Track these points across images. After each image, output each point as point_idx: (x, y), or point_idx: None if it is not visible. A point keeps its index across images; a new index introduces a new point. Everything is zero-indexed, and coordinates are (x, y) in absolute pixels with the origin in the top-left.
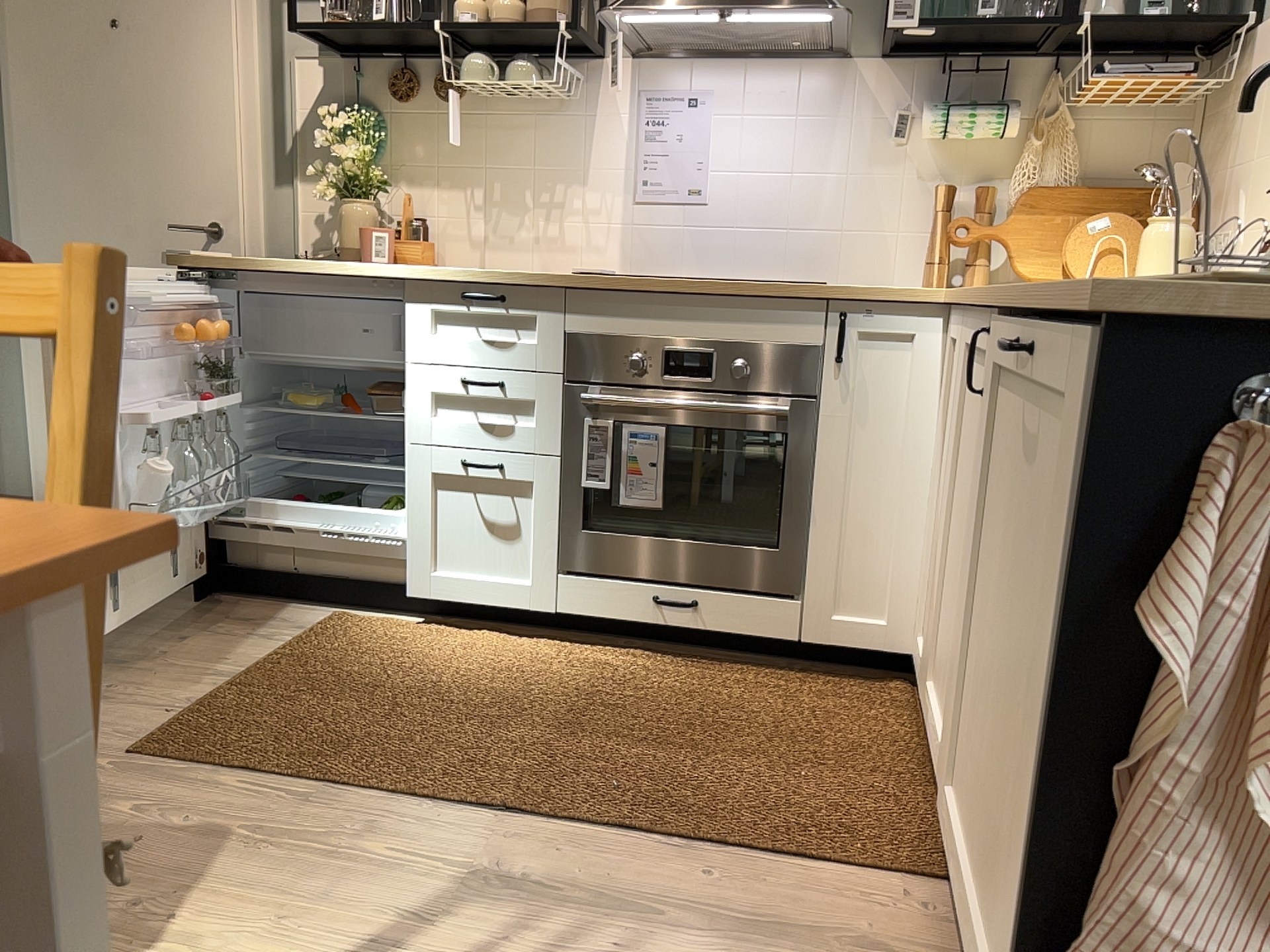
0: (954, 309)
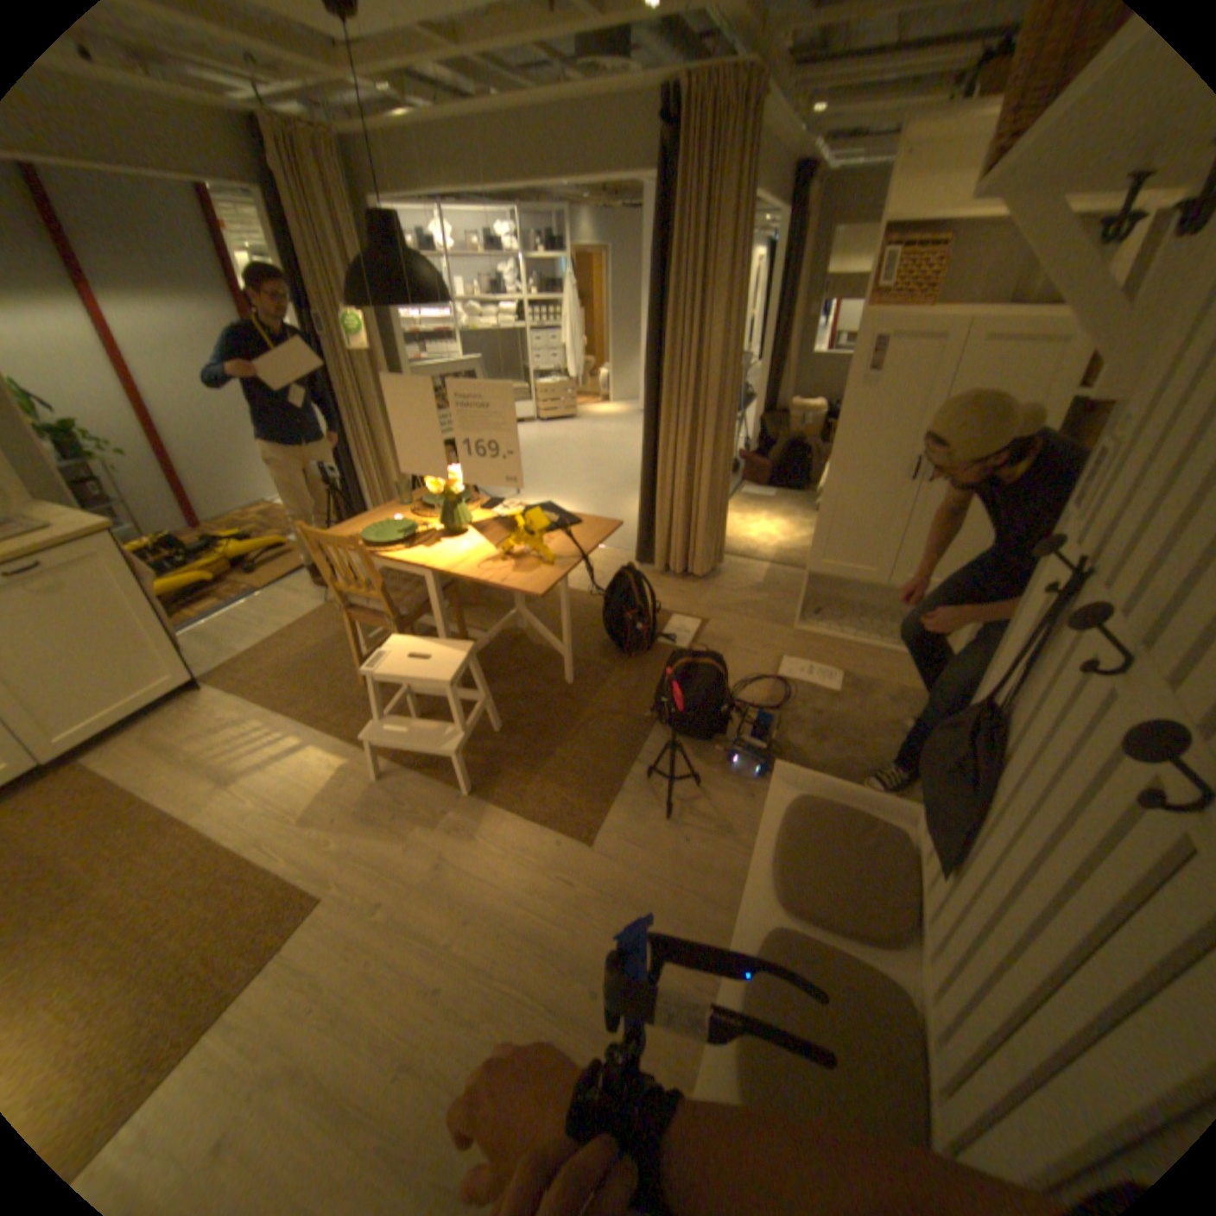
0: None
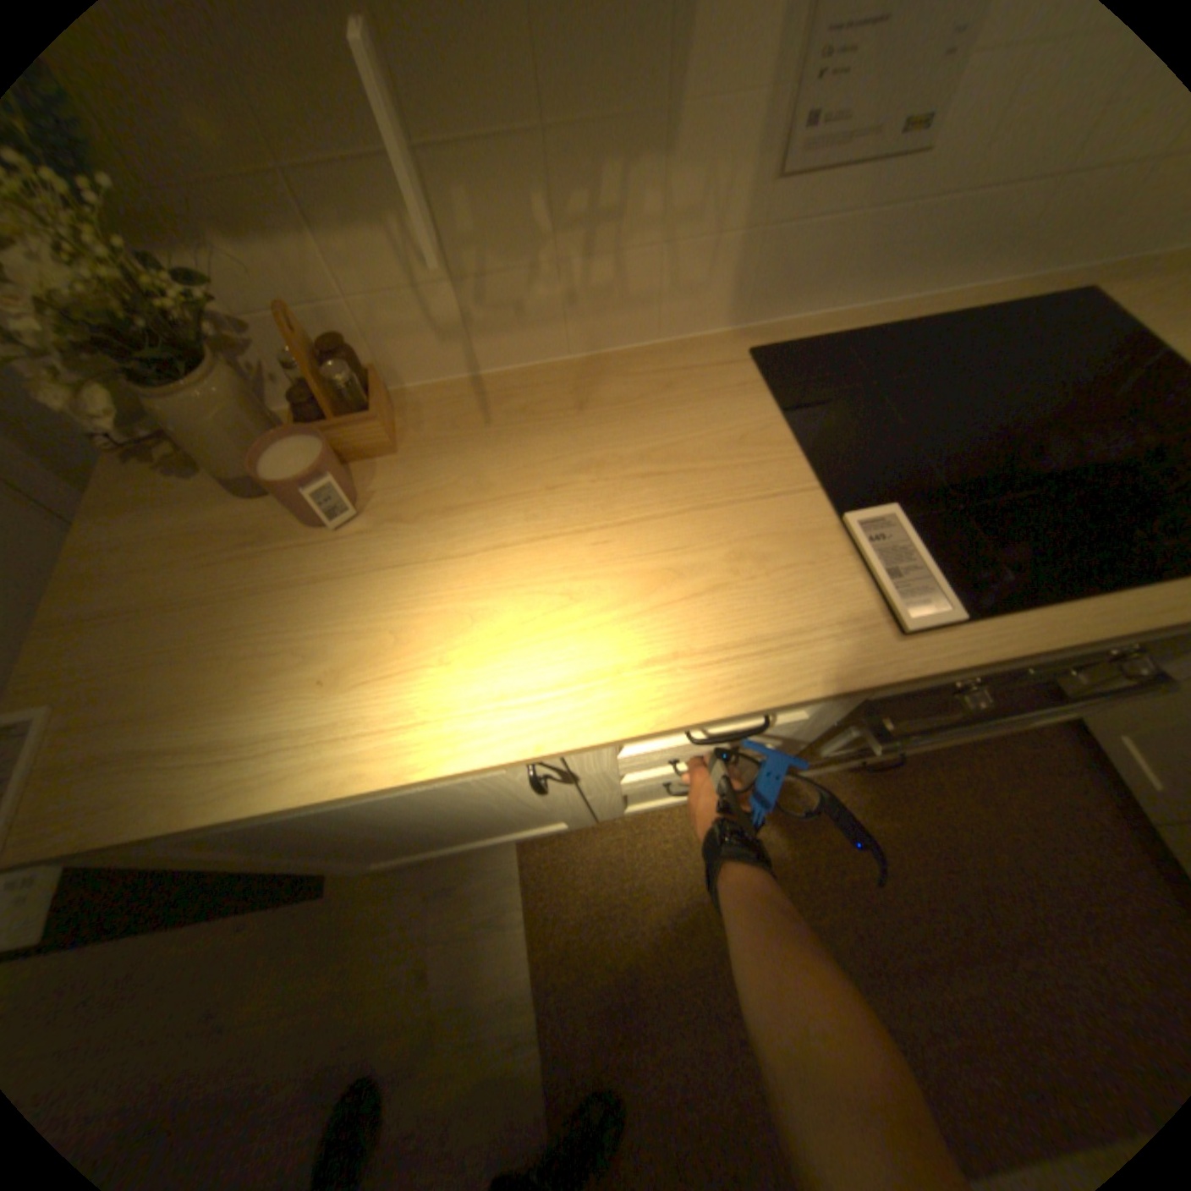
0: None
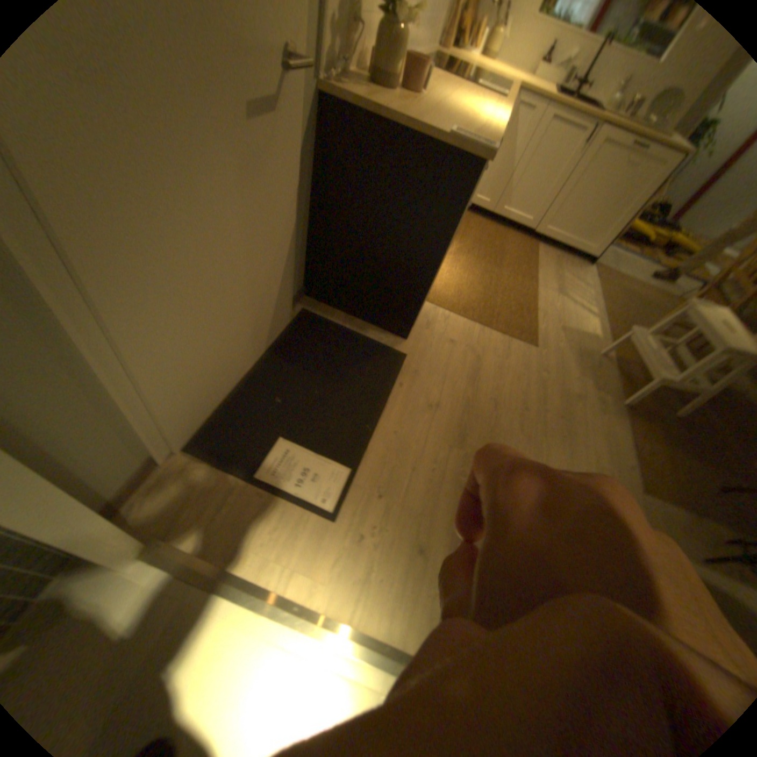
0: (528, 88)
